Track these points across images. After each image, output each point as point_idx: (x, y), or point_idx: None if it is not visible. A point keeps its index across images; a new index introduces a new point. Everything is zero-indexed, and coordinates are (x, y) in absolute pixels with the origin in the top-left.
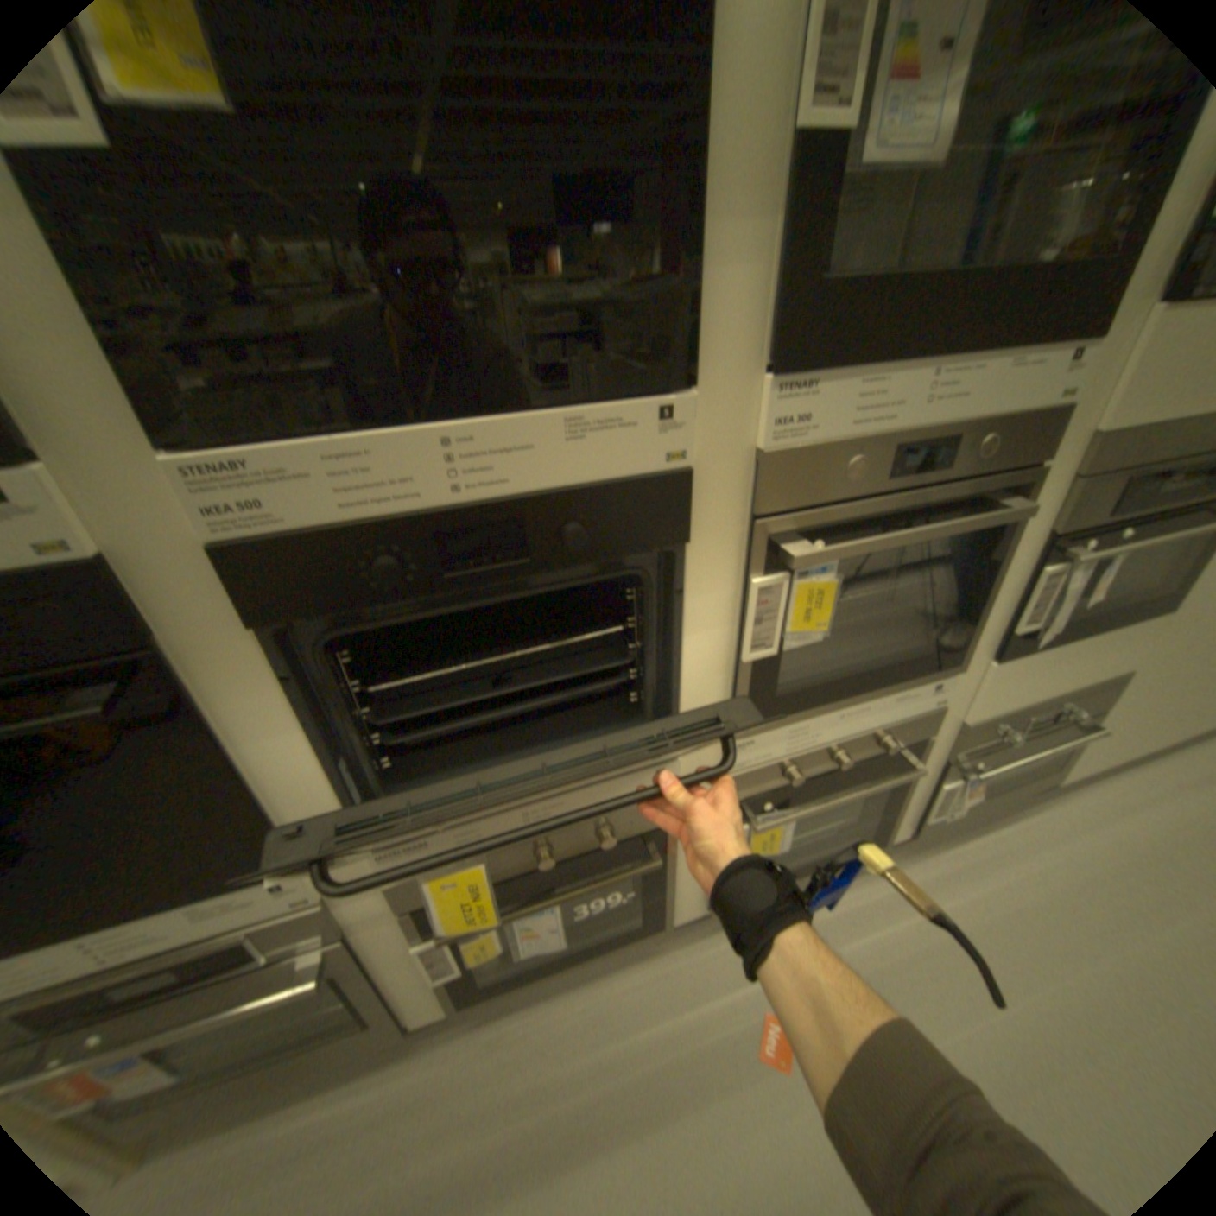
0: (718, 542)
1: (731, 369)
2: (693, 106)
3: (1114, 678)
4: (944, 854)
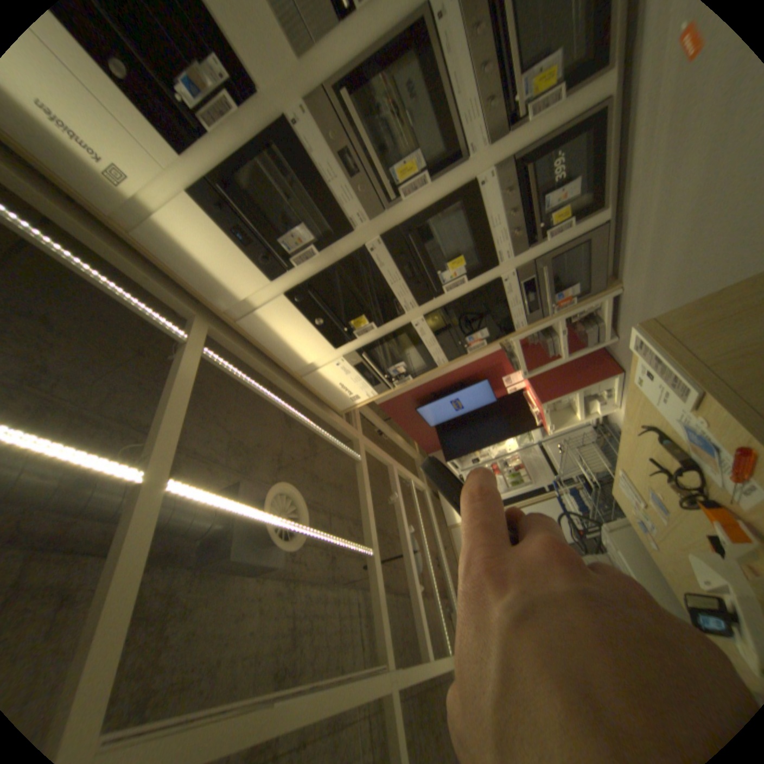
0: (396, 211)
1: (358, 235)
2: (329, 266)
3: None
4: None
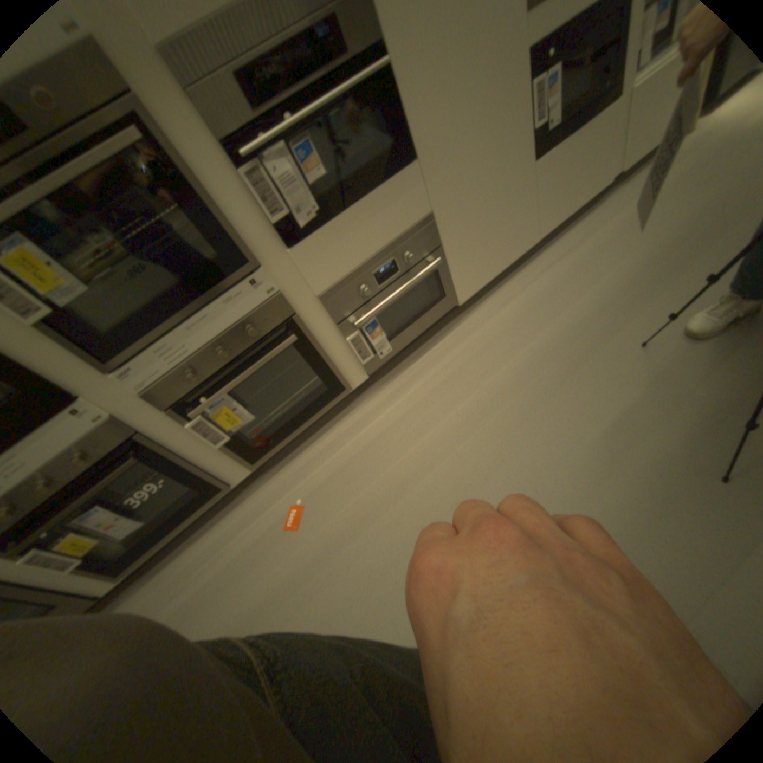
0: None
1: None
2: None
3: (417, 218)
4: (402, 373)
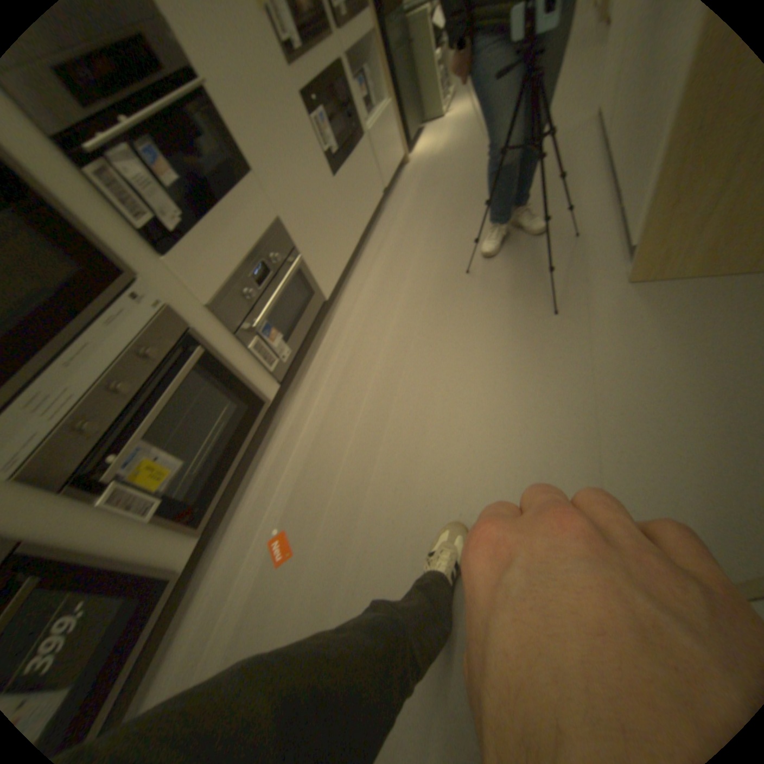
0: None
1: None
2: None
3: (271, 222)
4: (309, 372)
